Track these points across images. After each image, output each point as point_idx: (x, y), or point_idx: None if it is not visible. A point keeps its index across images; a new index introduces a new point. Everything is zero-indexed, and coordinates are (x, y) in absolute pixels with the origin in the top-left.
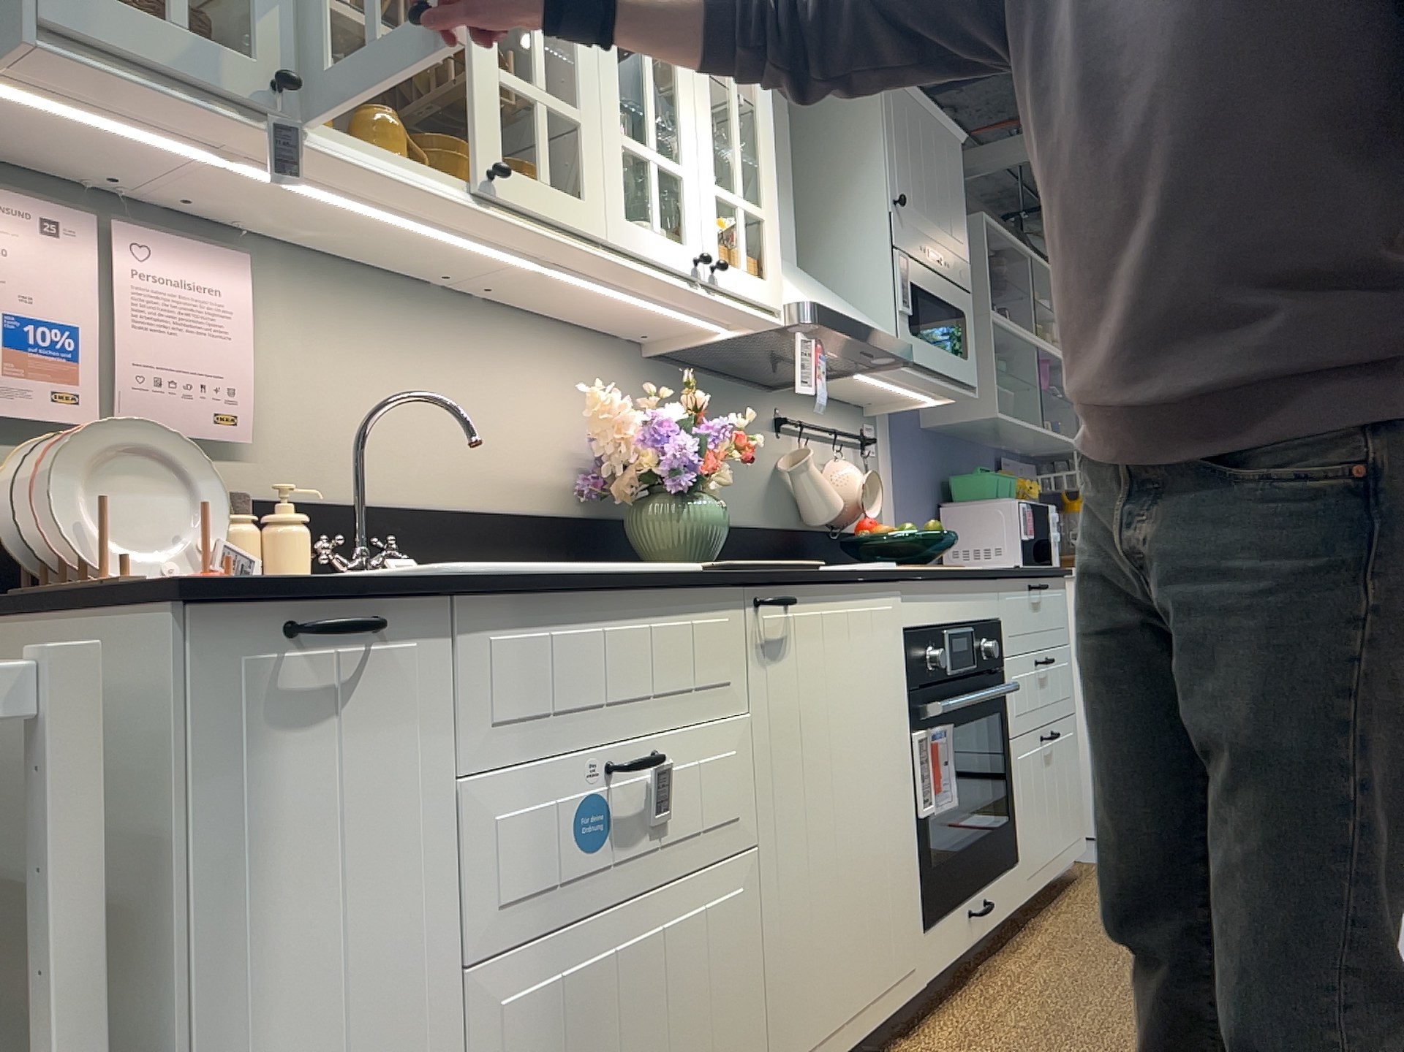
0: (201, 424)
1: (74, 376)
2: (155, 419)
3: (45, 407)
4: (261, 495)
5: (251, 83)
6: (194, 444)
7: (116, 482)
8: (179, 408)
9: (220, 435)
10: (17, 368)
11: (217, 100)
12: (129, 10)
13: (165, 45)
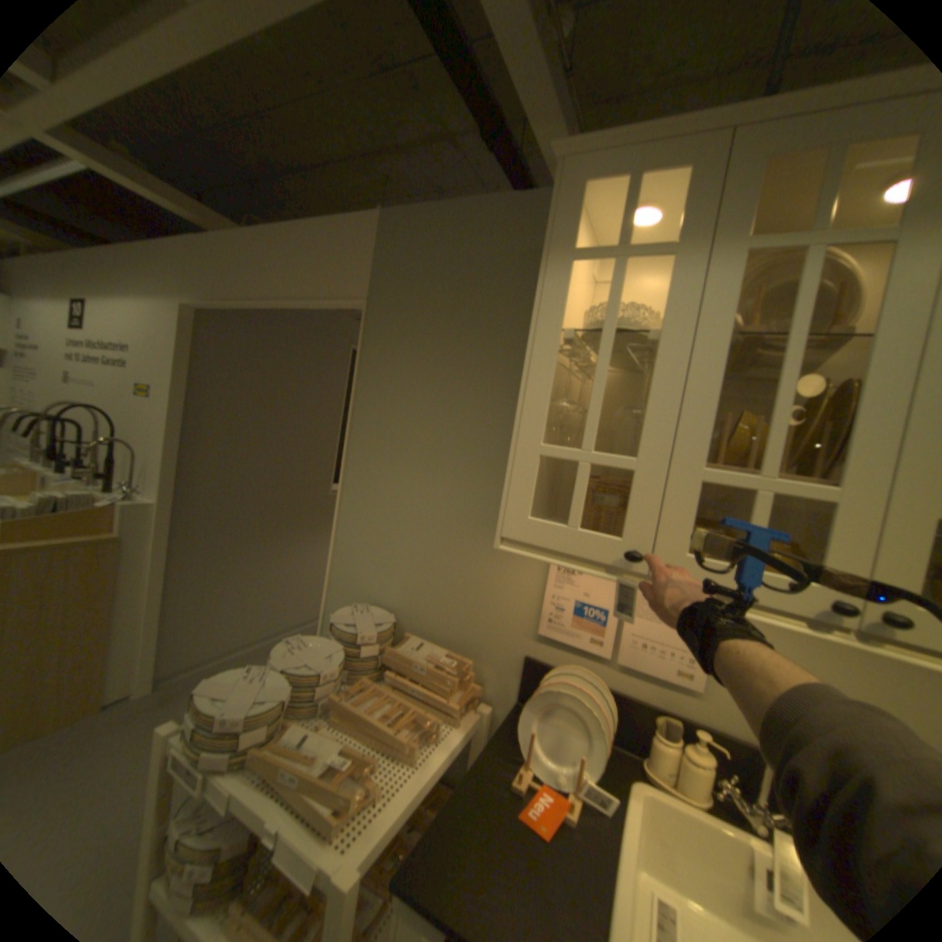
0: (668, 674)
1: (602, 633)
2: (639, 664)
3: (587, 644)
4: (707, 724)
5: (617, 555)
6: (612, 711)
7: (563, 718)
8: (655, 662)
9: (681, 683)
10: (577, 625)
11: (598, 562)
12: (548, 523)
13: (564, 540)
